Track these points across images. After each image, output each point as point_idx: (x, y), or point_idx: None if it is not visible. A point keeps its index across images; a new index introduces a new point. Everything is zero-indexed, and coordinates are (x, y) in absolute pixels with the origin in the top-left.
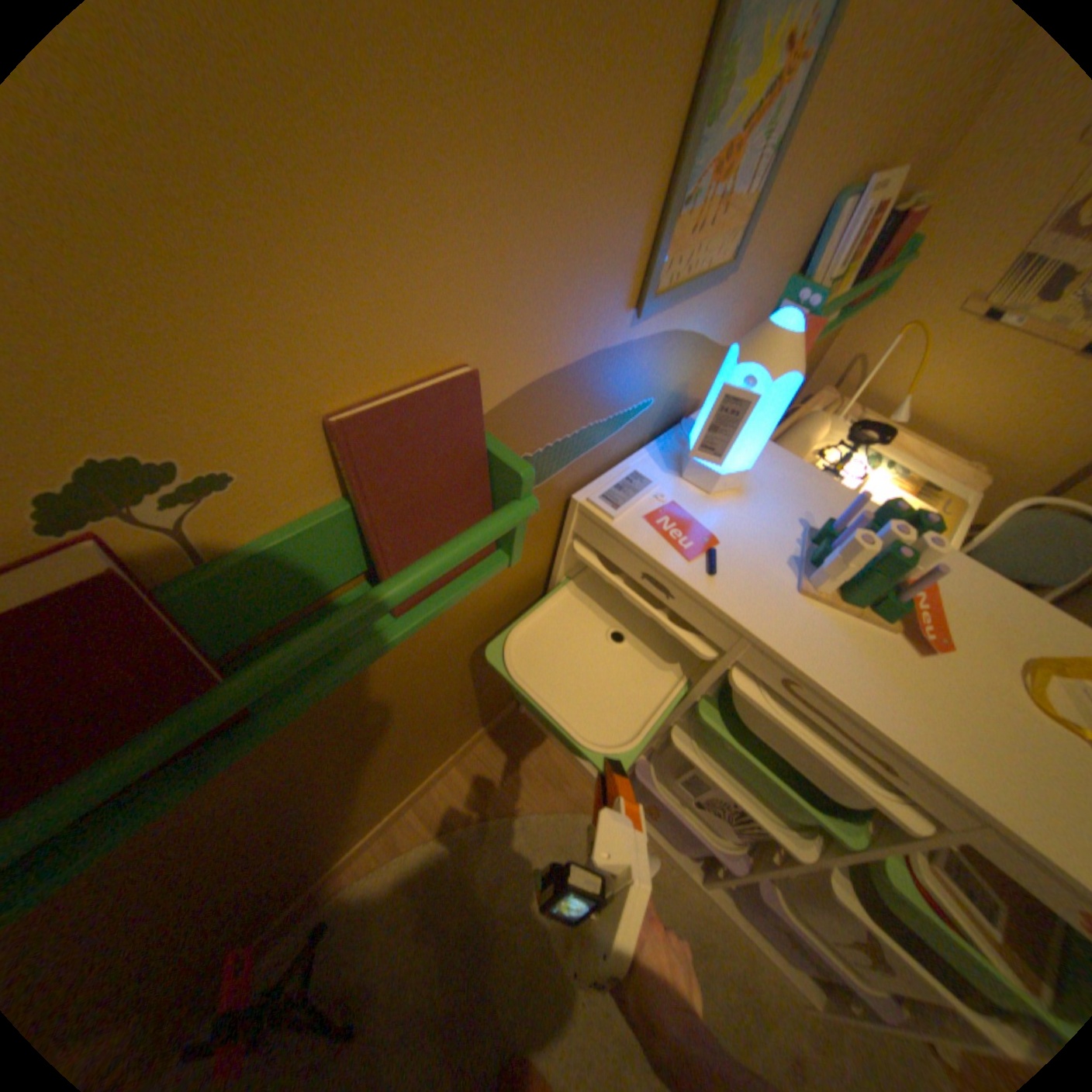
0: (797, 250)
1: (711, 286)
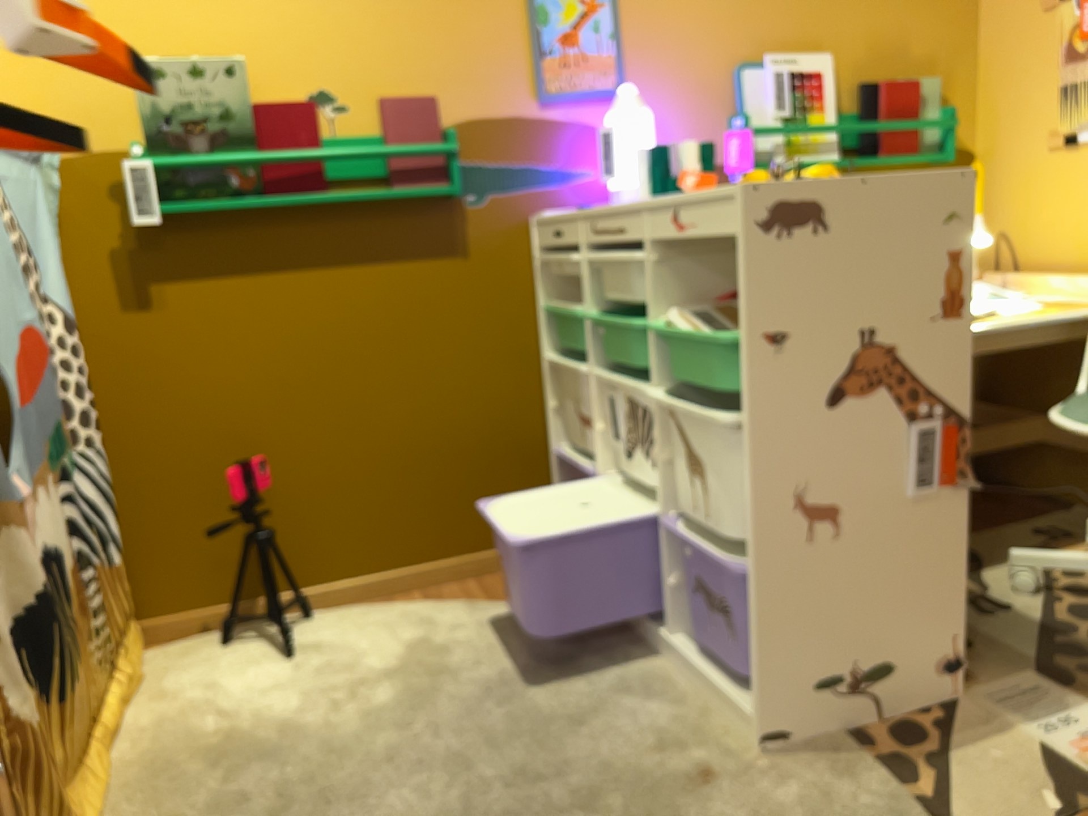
0: (710, 99)
1: (604, 102)
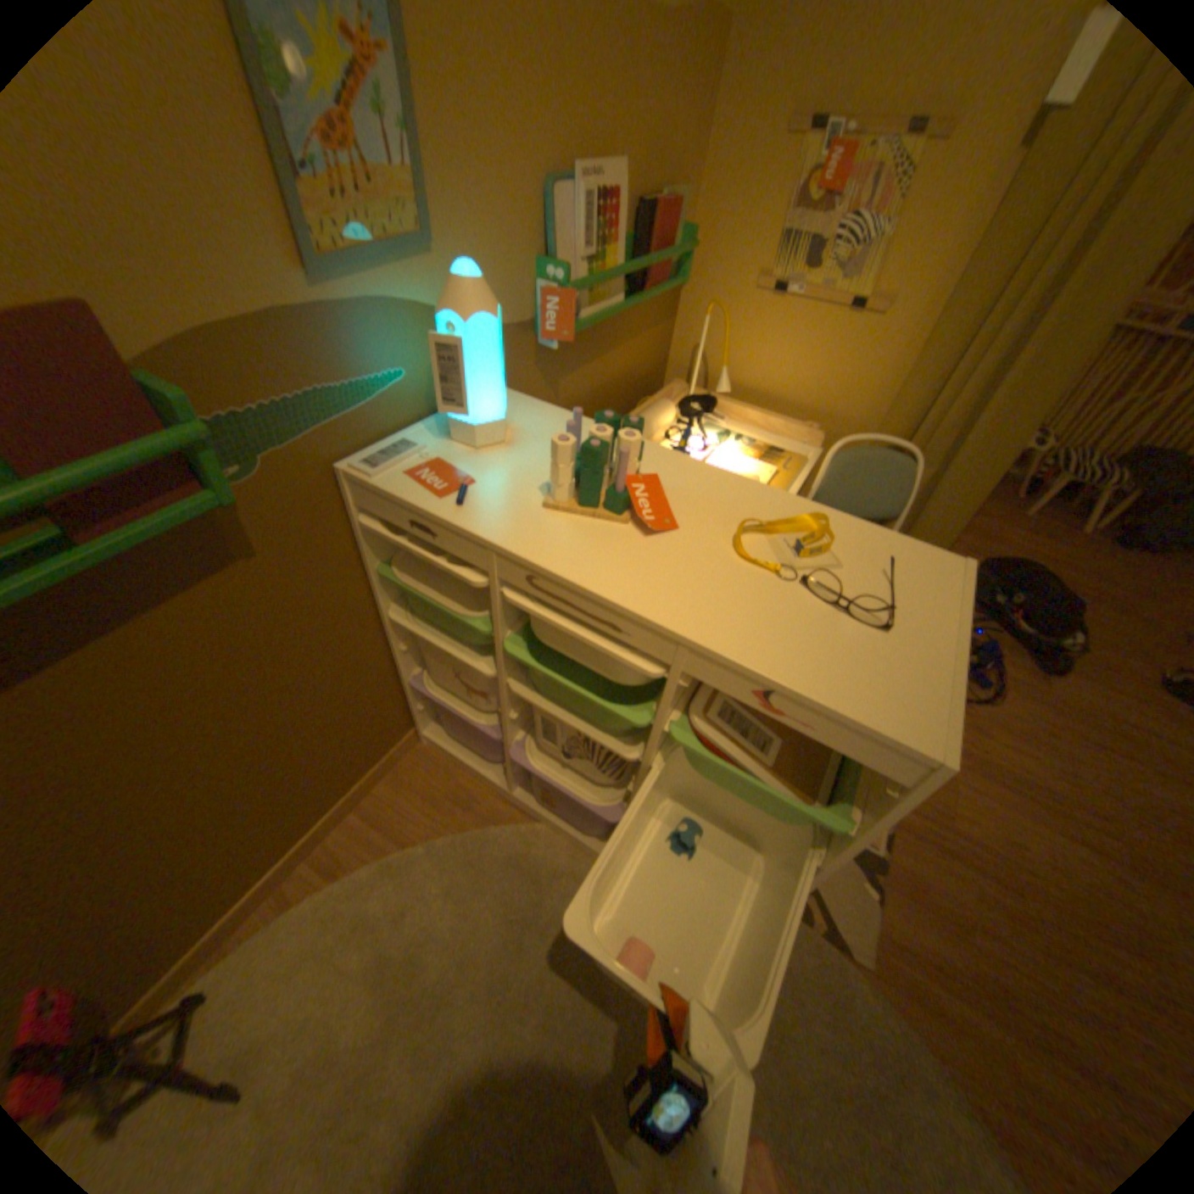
0: (521, 232)
1: (405, 257)
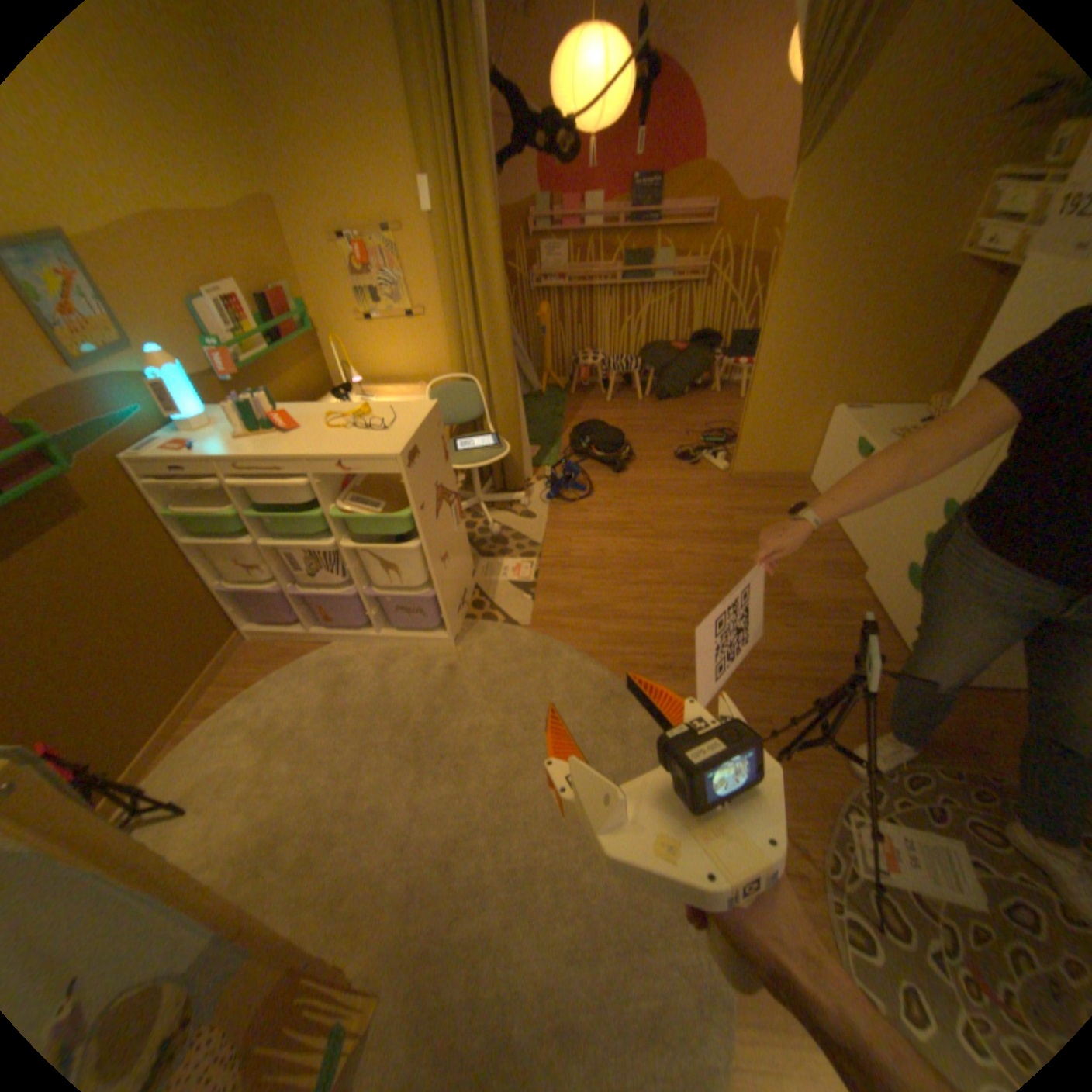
0: (181, 329)
1: (118, 353)
